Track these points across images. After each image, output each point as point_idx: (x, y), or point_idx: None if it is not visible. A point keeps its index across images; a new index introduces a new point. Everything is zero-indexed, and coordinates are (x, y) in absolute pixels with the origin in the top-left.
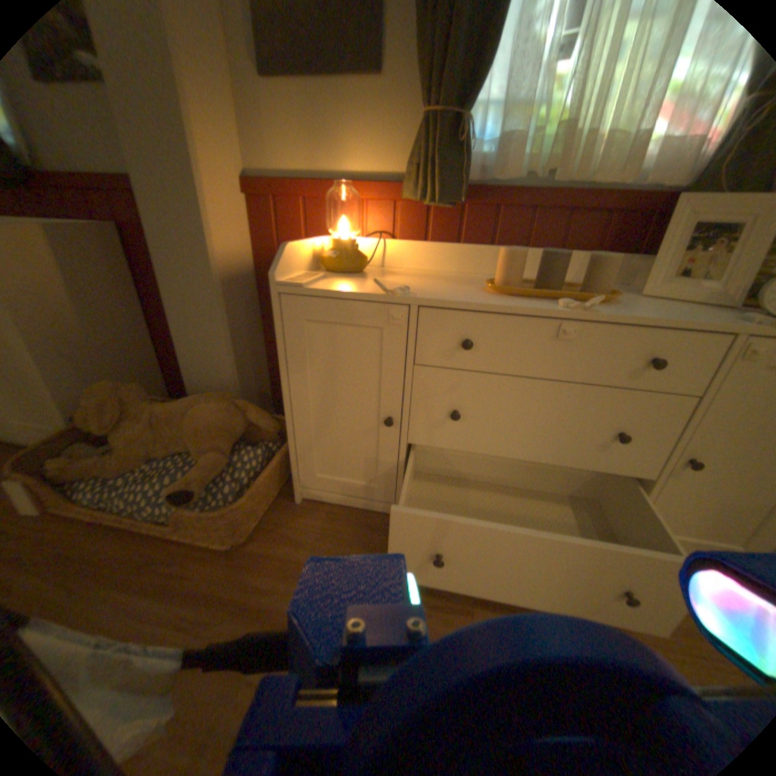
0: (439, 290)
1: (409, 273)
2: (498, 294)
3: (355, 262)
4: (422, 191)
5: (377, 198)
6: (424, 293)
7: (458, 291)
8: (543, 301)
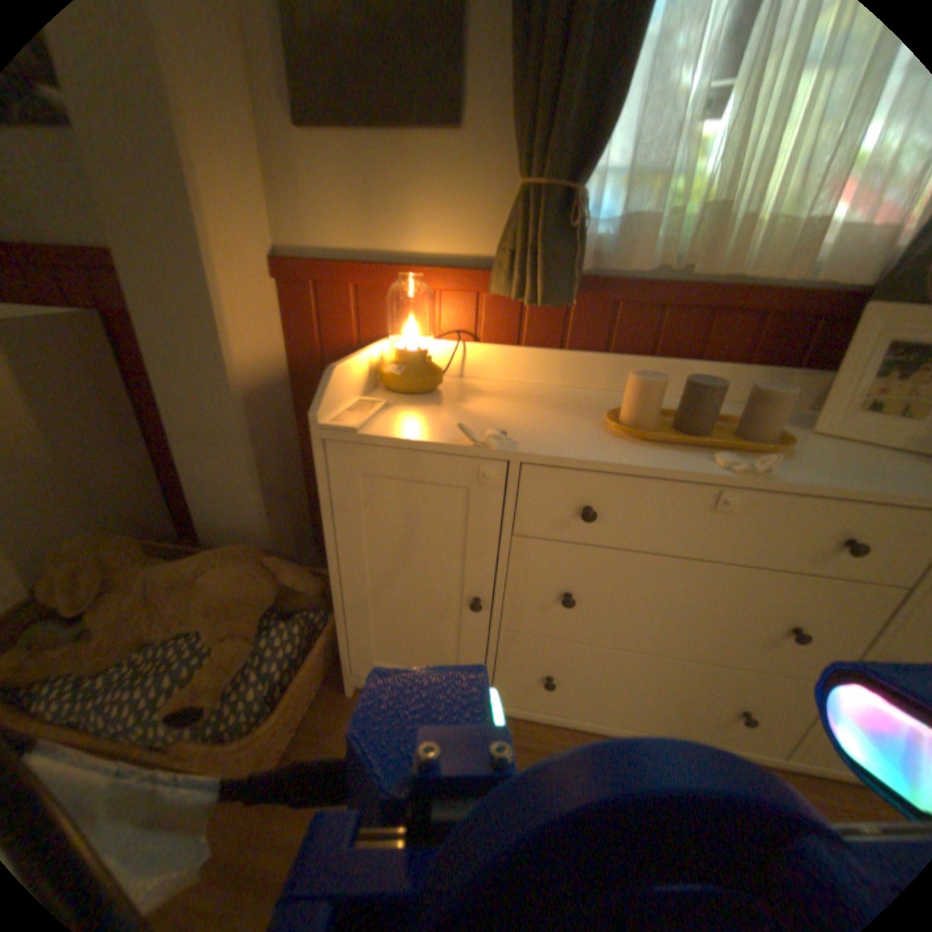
0: (545, 430)
1: (498, 389)
2: (627, 436)
3: (426, 381)
4: (517, 287)
5: (455, 290)
6: (526, 438)
7: (572, 432)
8: (691, 452)
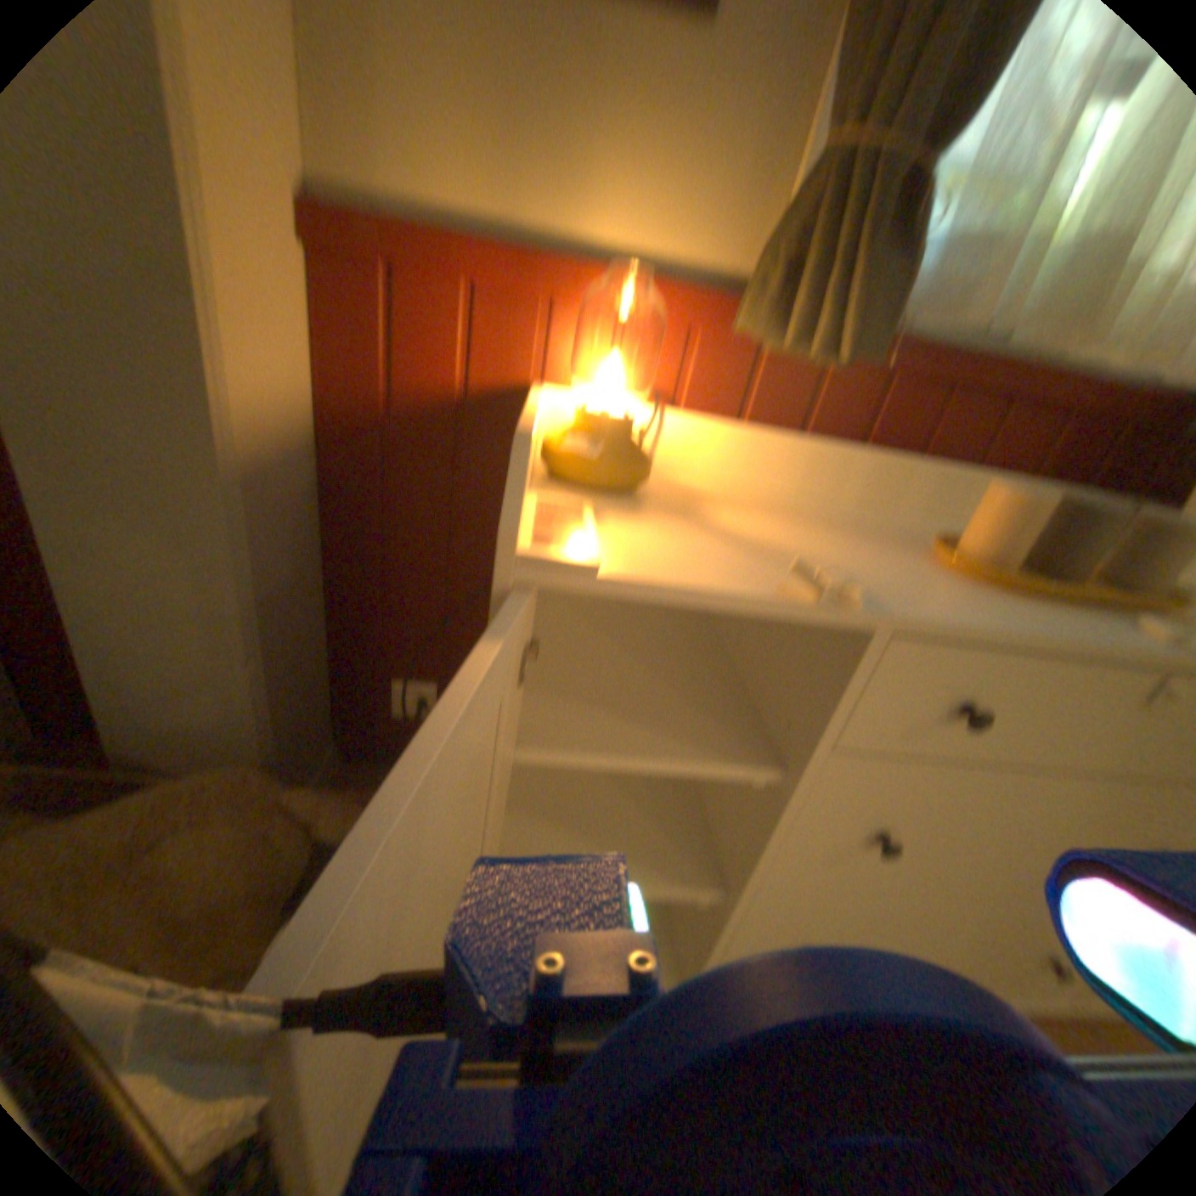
0: (873, 568)
1: (721, 491)
2: (985, 583)
3: (640, 469)
4: (801, 323)
5: (667, 315)
6: (871, 585)
7: (911, 574)
8: (1087, 612)
